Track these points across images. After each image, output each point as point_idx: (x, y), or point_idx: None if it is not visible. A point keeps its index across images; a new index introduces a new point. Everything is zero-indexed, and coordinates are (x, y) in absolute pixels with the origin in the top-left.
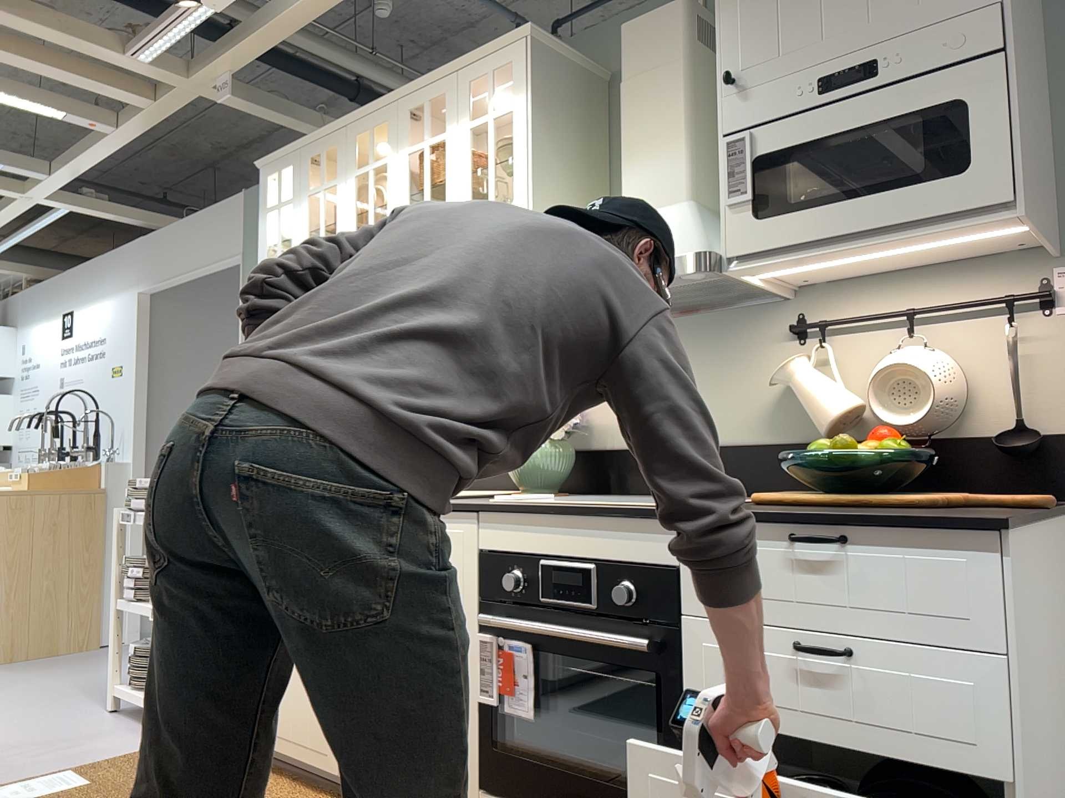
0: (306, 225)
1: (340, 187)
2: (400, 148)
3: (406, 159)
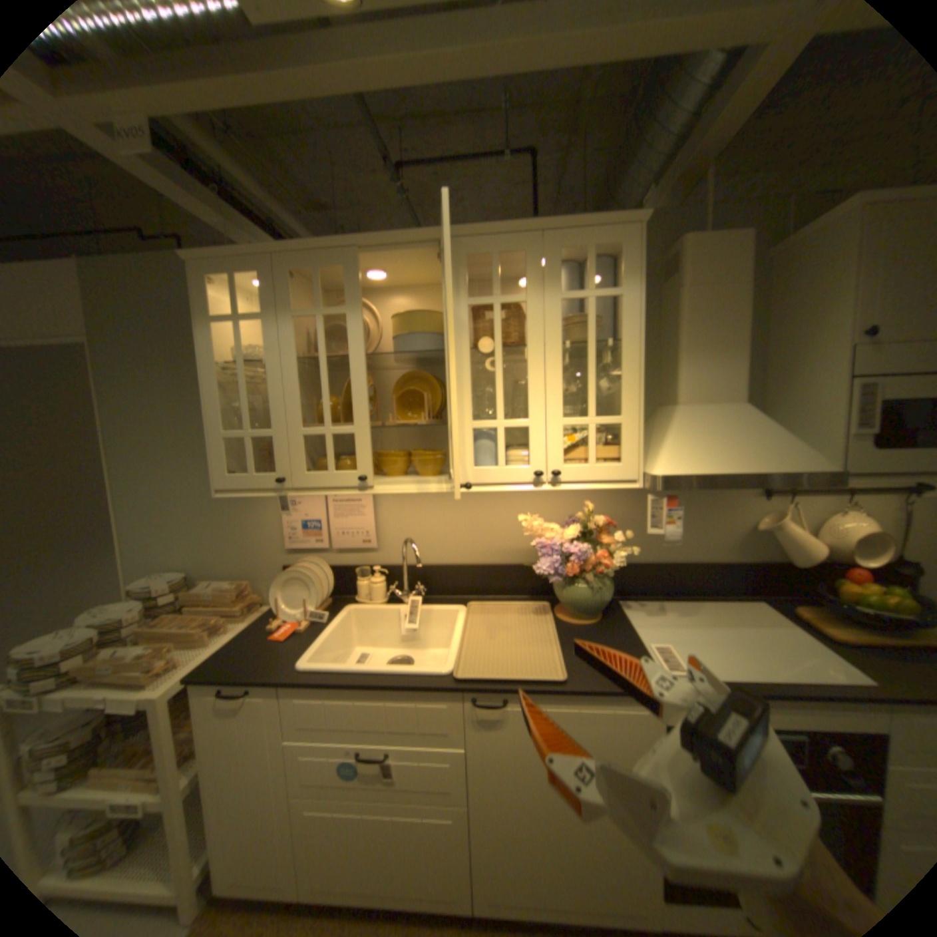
0: (292, 351)
1: (351, 317)
2: (455, 294)
3: (465, 308)
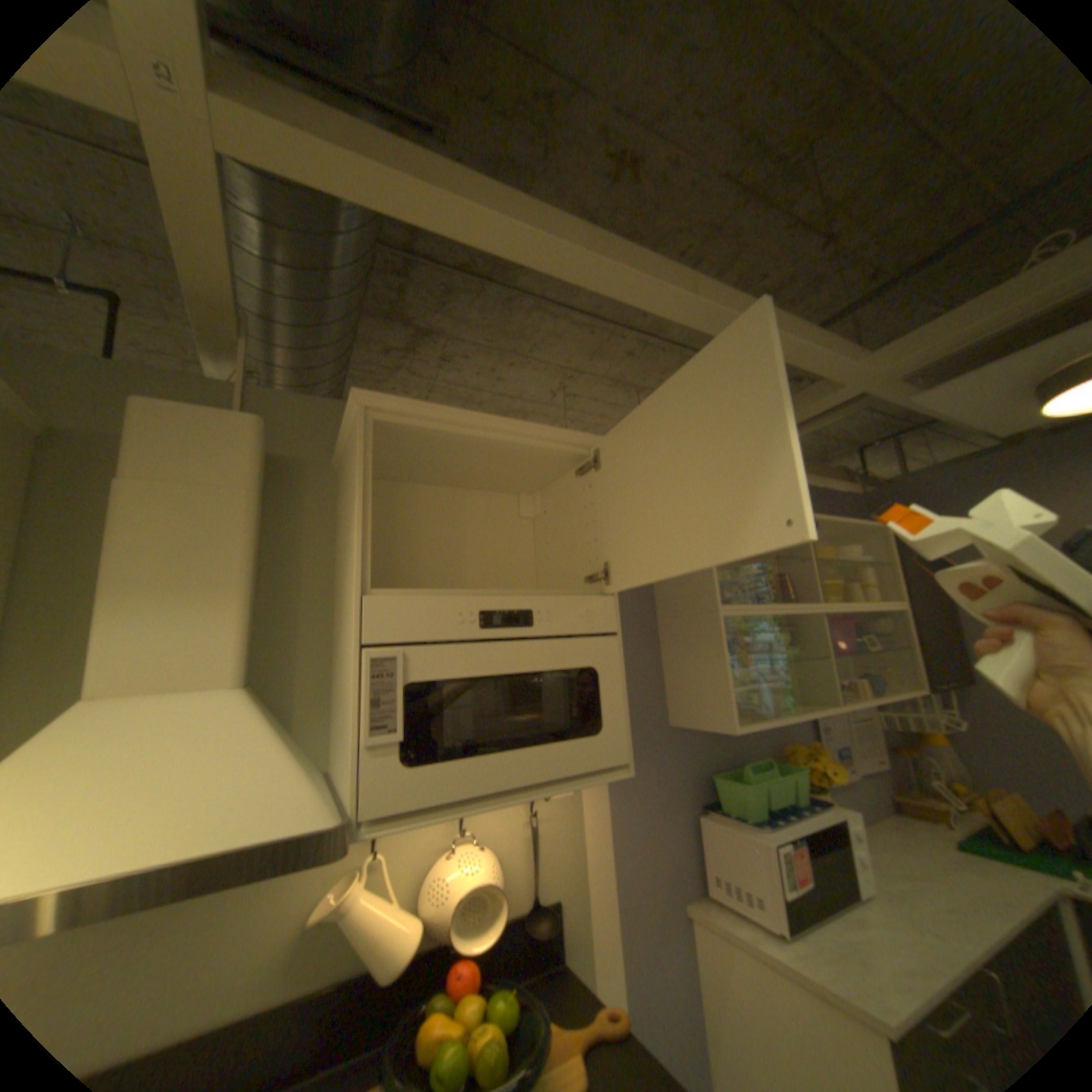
0: None
1: None
2: None
3: None
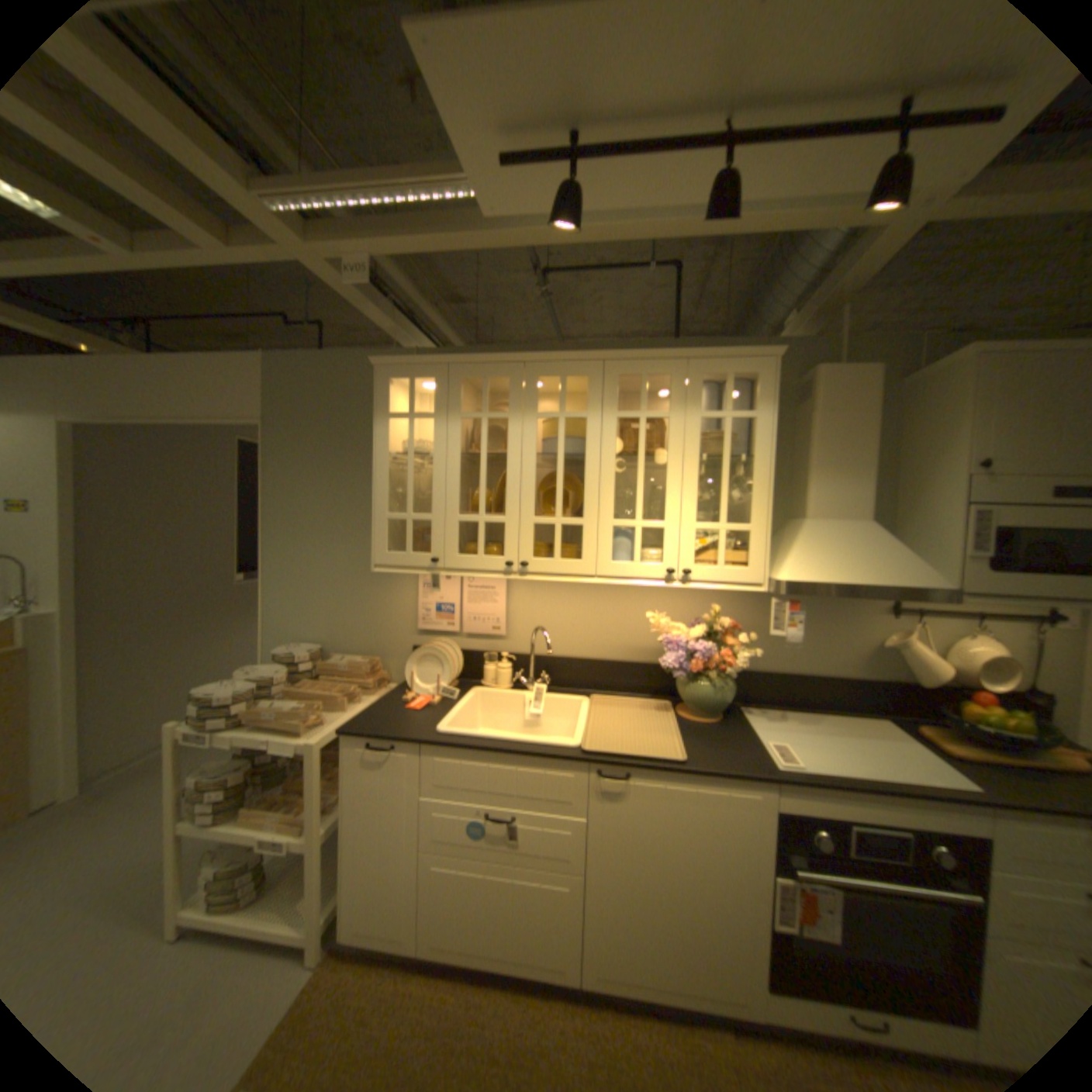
0: (458, 447)
1: (512, 421)
2: (606, 407)
3: (614, 421)
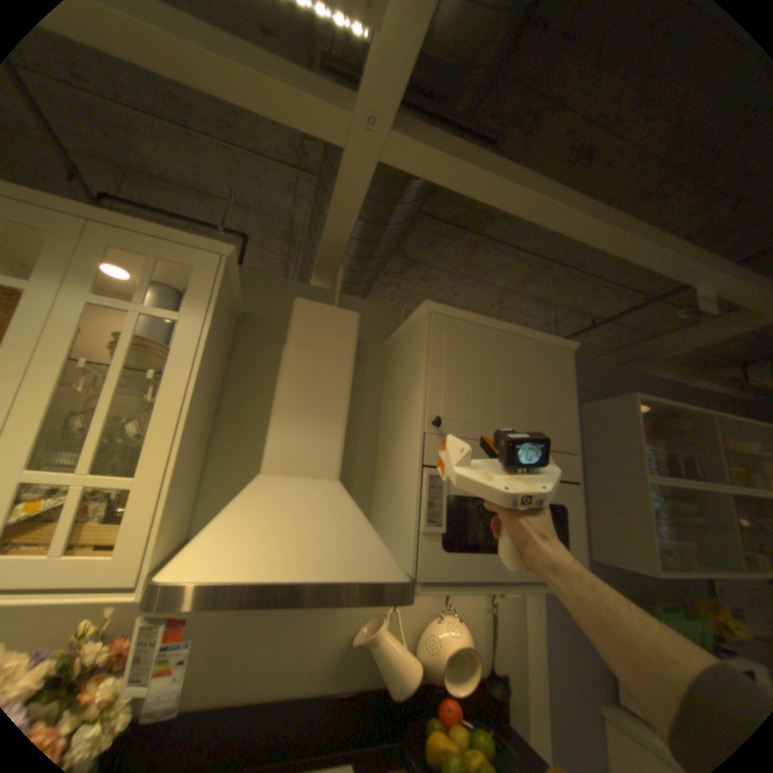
0: None
1: None
2: None
3: None
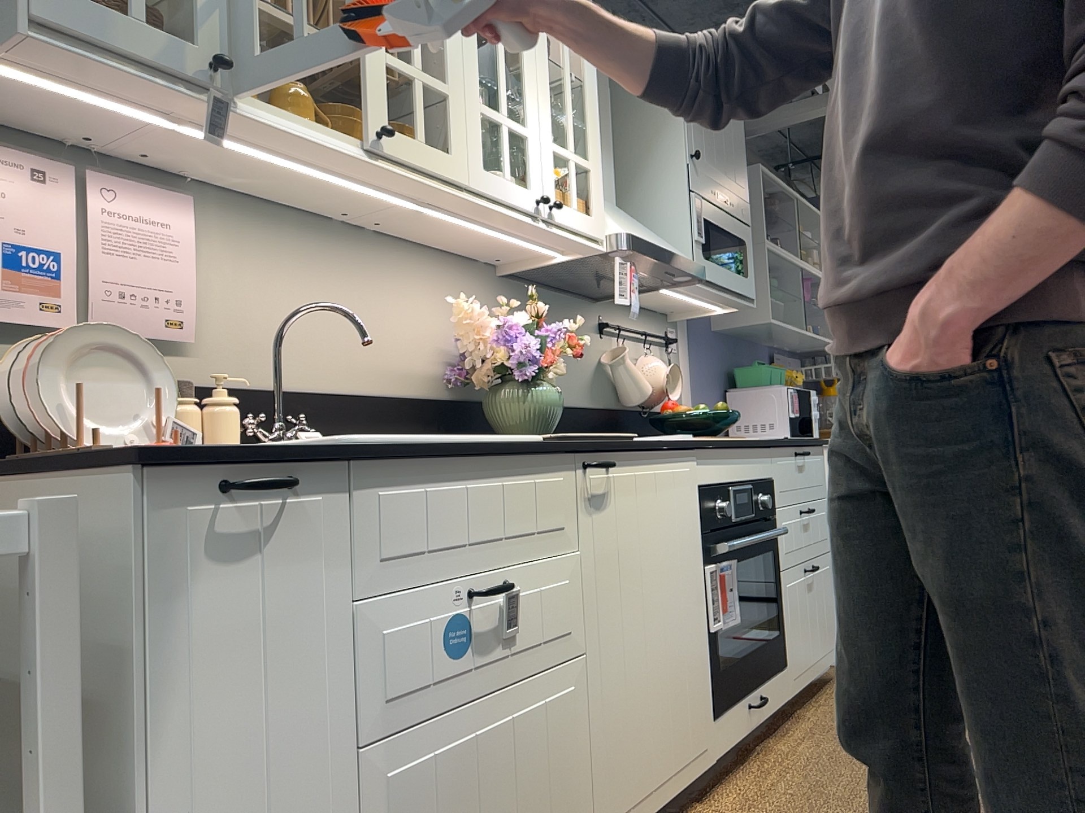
0: None
1: None
2: None
3: None
